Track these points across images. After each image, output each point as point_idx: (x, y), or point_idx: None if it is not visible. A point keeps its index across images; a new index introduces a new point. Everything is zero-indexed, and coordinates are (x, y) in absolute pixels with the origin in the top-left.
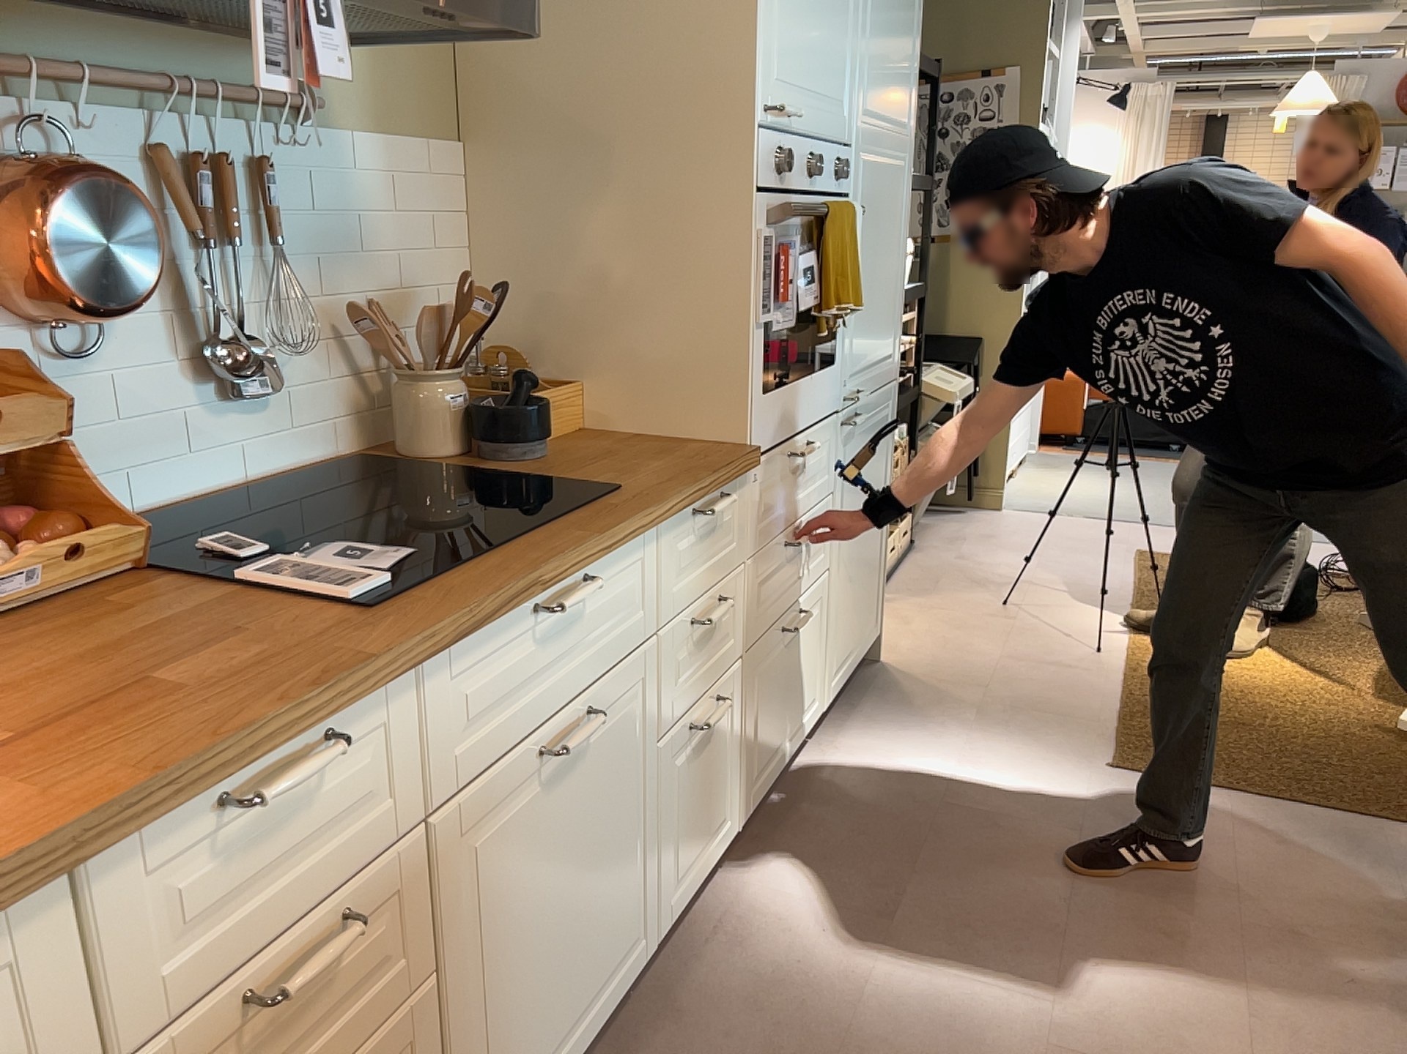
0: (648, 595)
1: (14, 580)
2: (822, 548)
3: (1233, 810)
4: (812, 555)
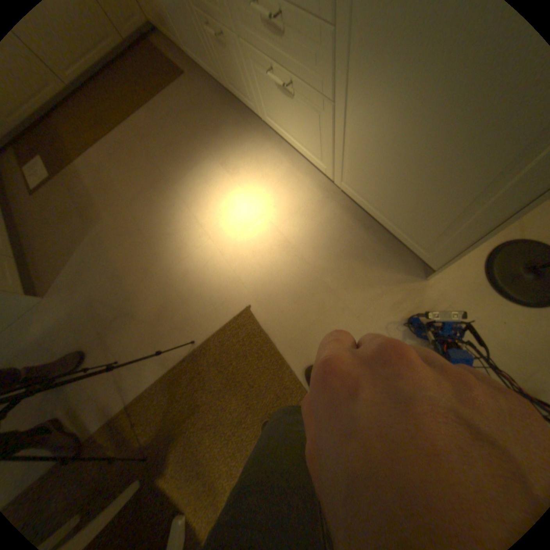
0: None
1: None
2: (316, 62)
3: (195, 326)
4: (298, 49)
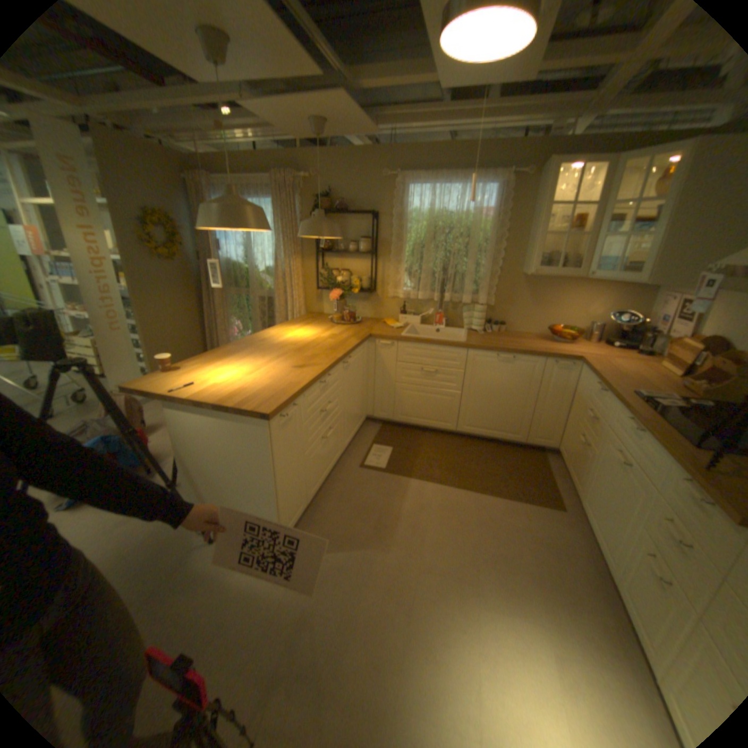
0: (661, 474)
1: (687, 383)
2: None
3: None
4: None
